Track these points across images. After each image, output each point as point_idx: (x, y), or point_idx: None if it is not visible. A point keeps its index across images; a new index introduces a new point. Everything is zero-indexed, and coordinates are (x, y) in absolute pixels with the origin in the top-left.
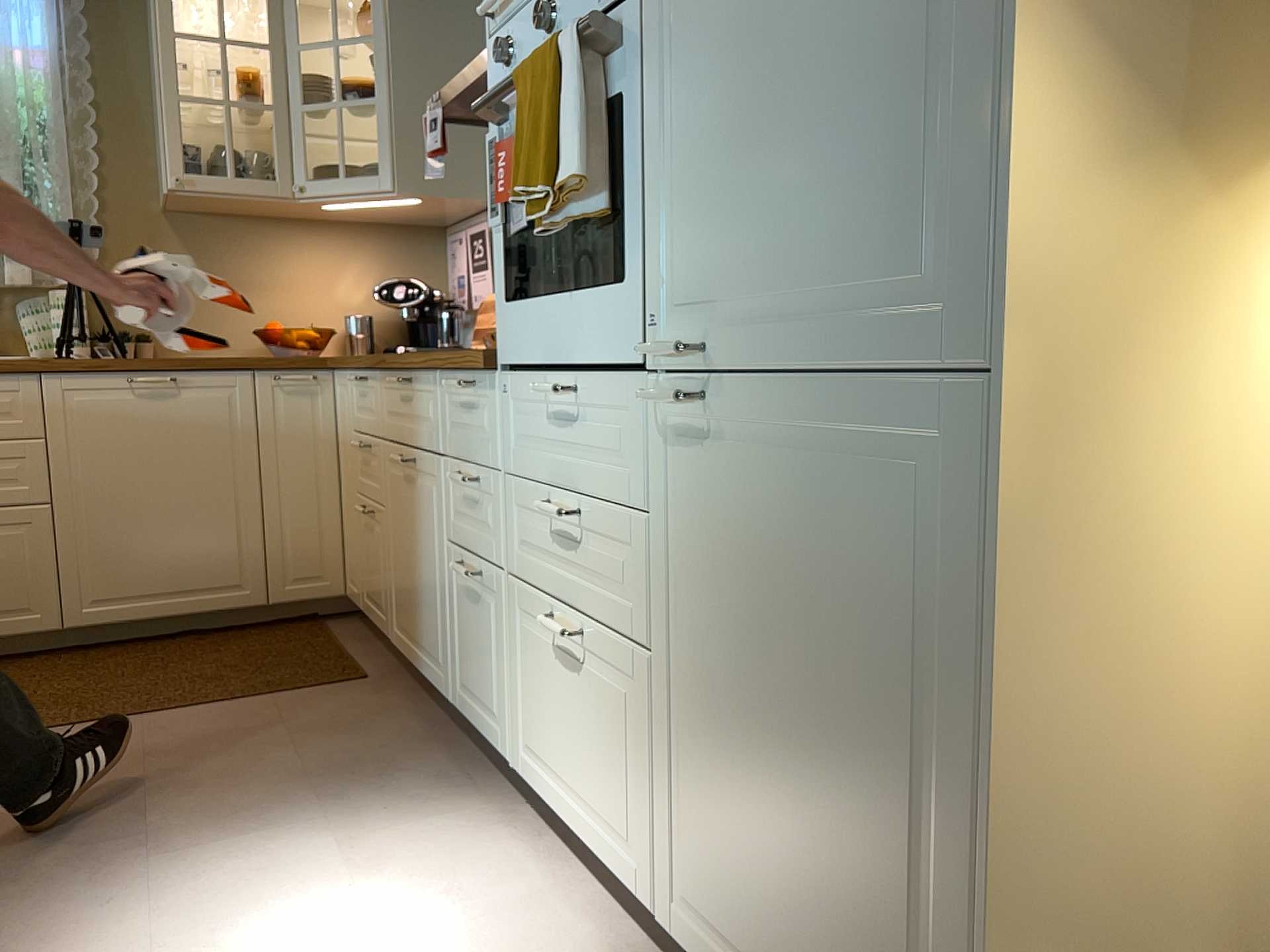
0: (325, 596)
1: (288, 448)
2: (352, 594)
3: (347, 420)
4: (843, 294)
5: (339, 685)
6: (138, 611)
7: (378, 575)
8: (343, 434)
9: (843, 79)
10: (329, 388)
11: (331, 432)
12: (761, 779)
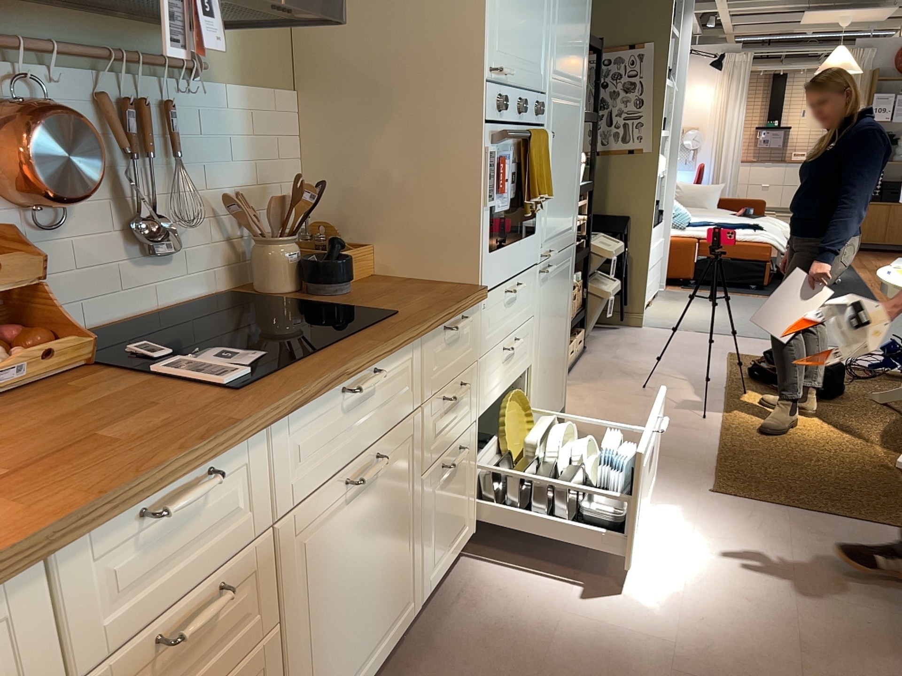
0: None
1: None
2: None
3: None
4: (565, 230)
5: None
6: None
7: None
8: None
9: (568, 182)
10: None
11: None
12: (549, 363)
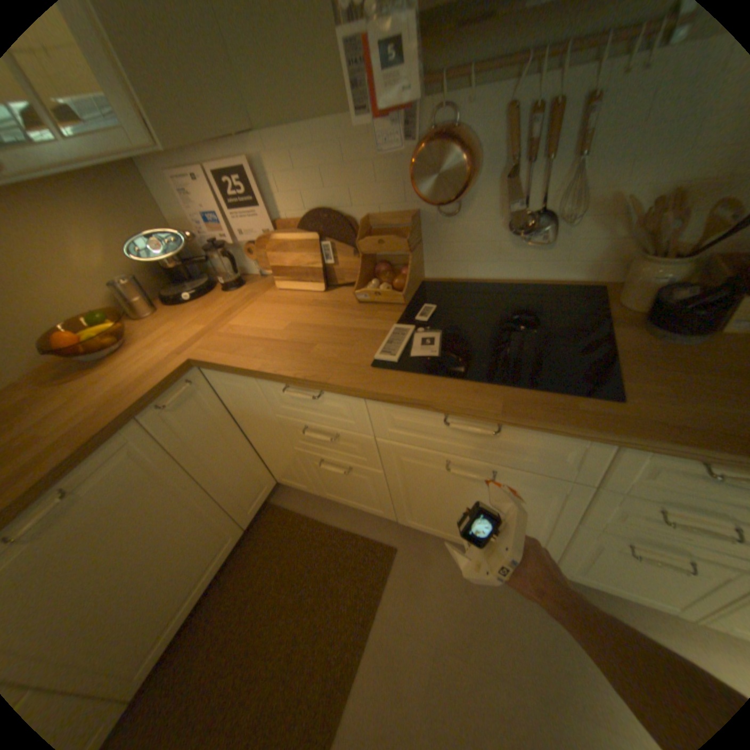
0: (269, 494)
1: (201, 445)
2: (294, 486)
3: (254, 404)
4: None
5: (392, 570)
6: (174, 627)
7: (366, 494)
8: (248, 411)
9: None
10: (202, 380)
11: (222, 408)
12: None
